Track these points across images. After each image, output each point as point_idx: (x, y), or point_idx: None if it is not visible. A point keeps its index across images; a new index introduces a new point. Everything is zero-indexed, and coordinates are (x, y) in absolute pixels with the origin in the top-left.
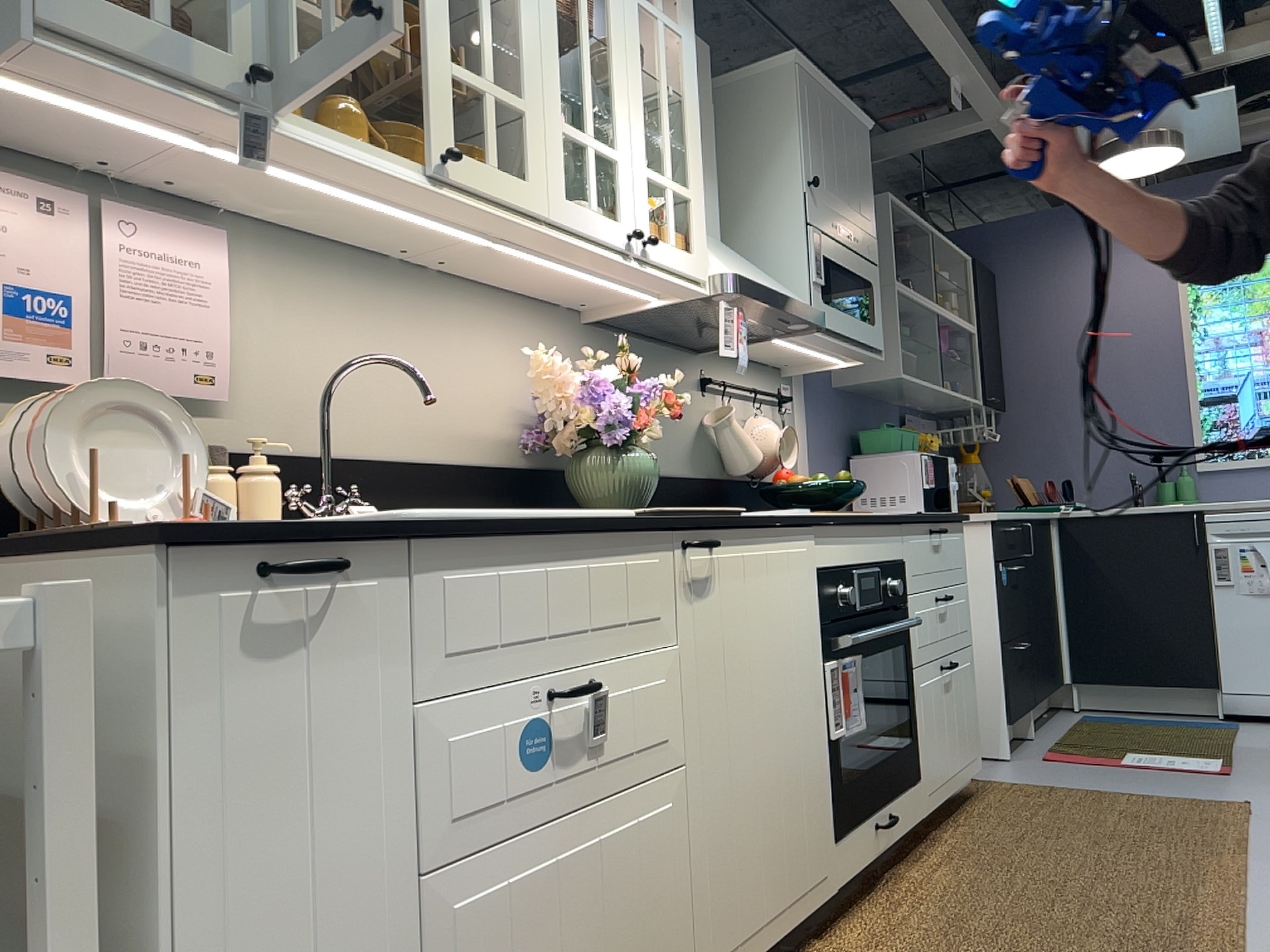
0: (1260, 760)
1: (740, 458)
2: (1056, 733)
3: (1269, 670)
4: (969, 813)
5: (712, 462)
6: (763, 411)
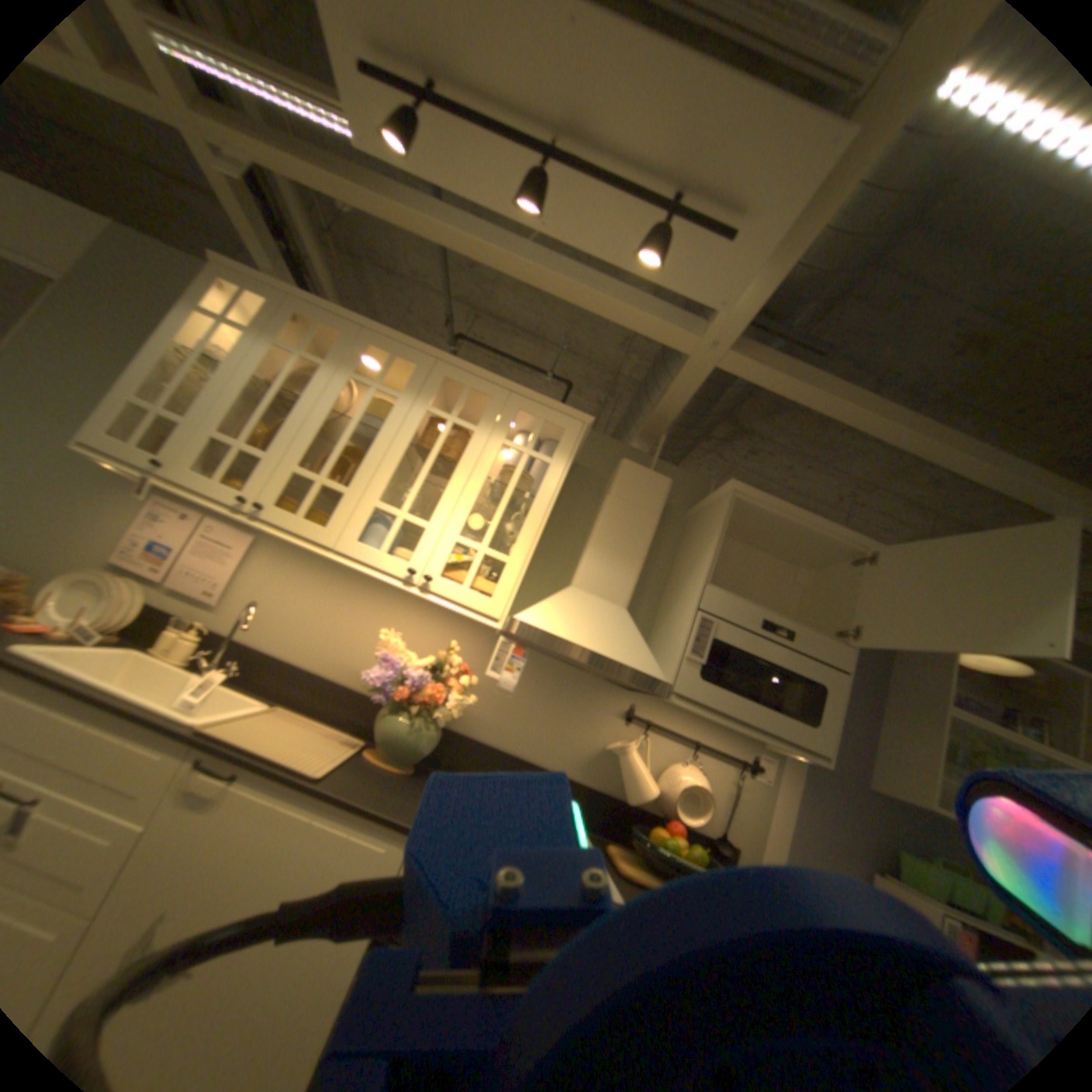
0: None
1: (628, 789)
2: None
3: None
4: None
5: (610, 782)
6: (714, 768)
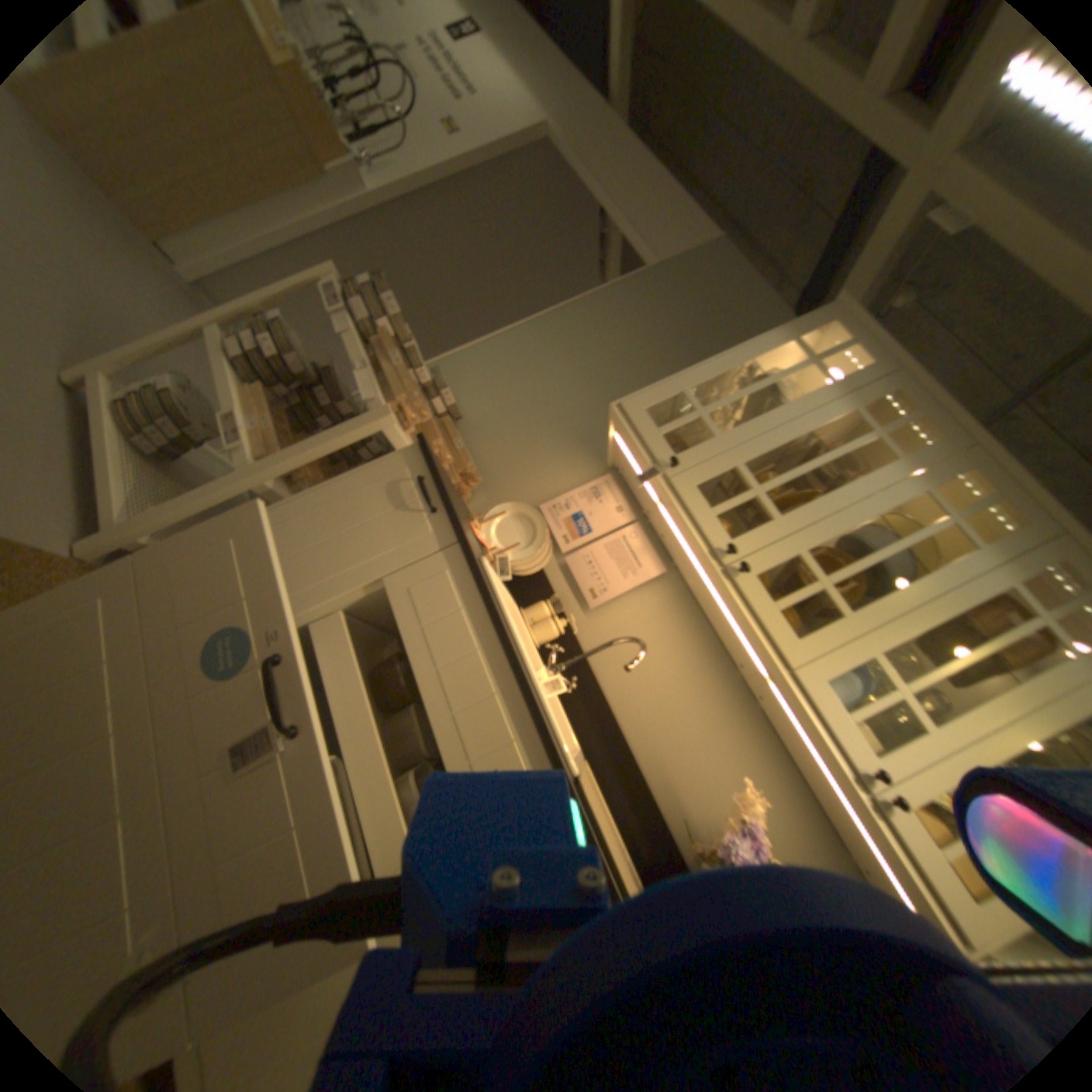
0: None
1: None
2: None
3: None
4: None
5: None
6: None
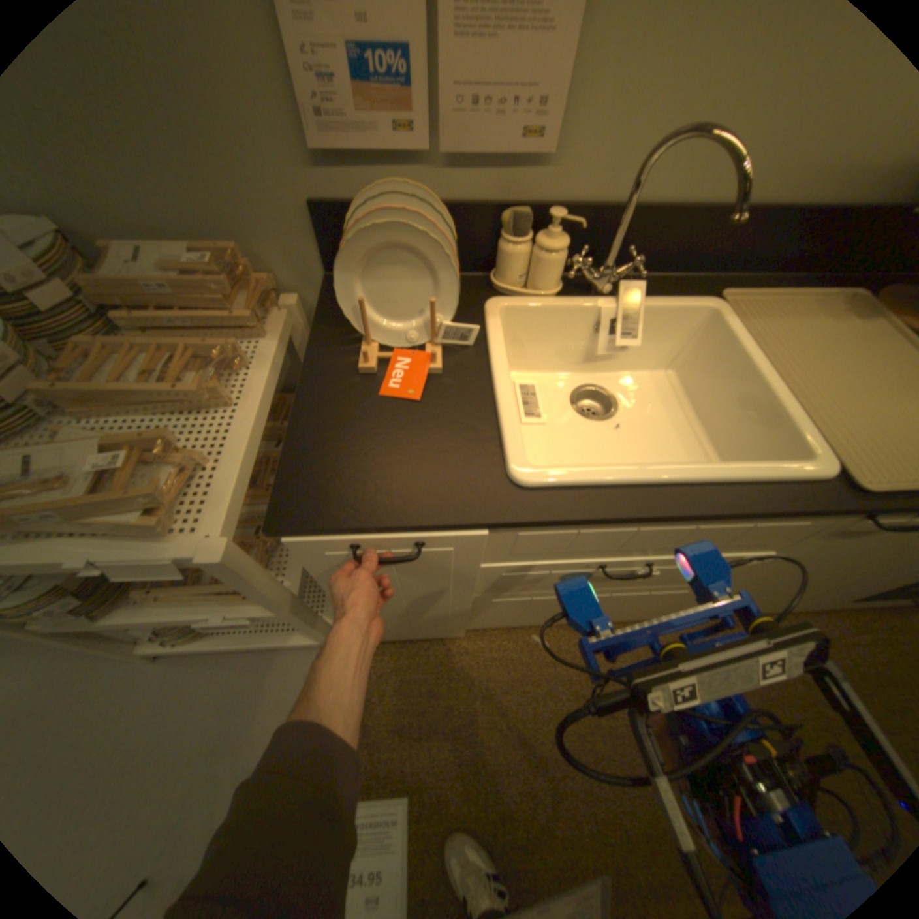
0: None
1: None
2: None
3: None
4: None
5: None
6: None
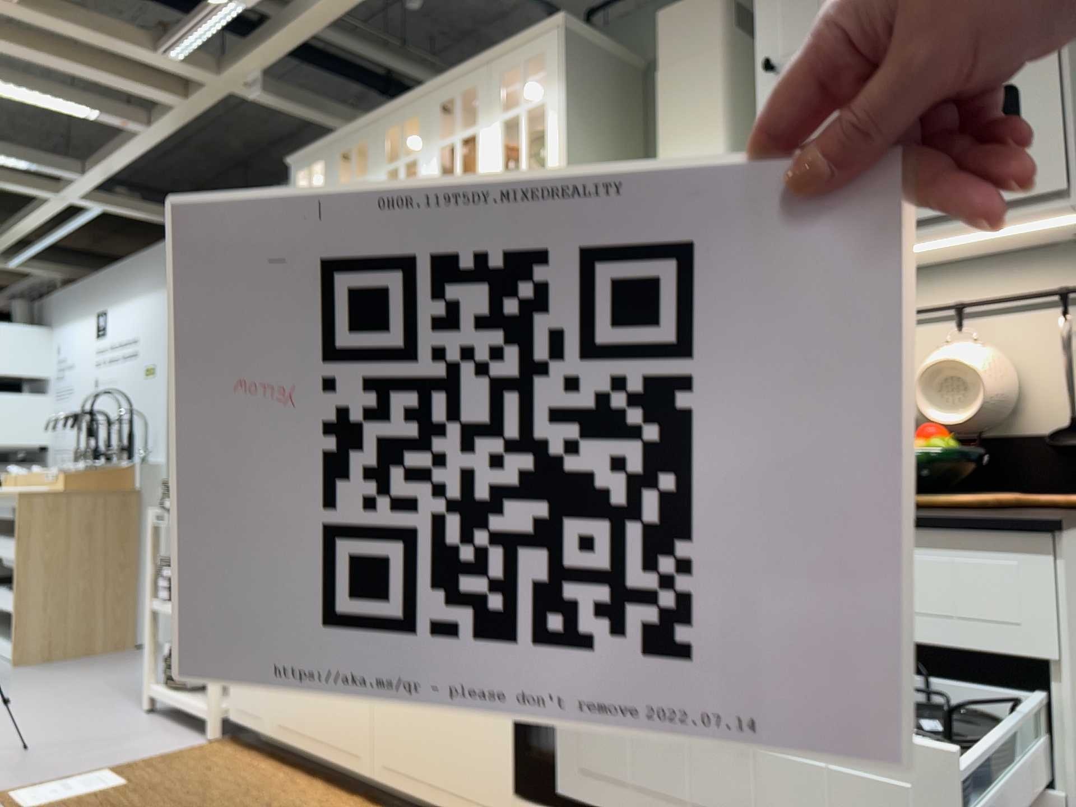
0: None
1: None
2: None
3: None
4: None
5: None
6: (1015, 325)
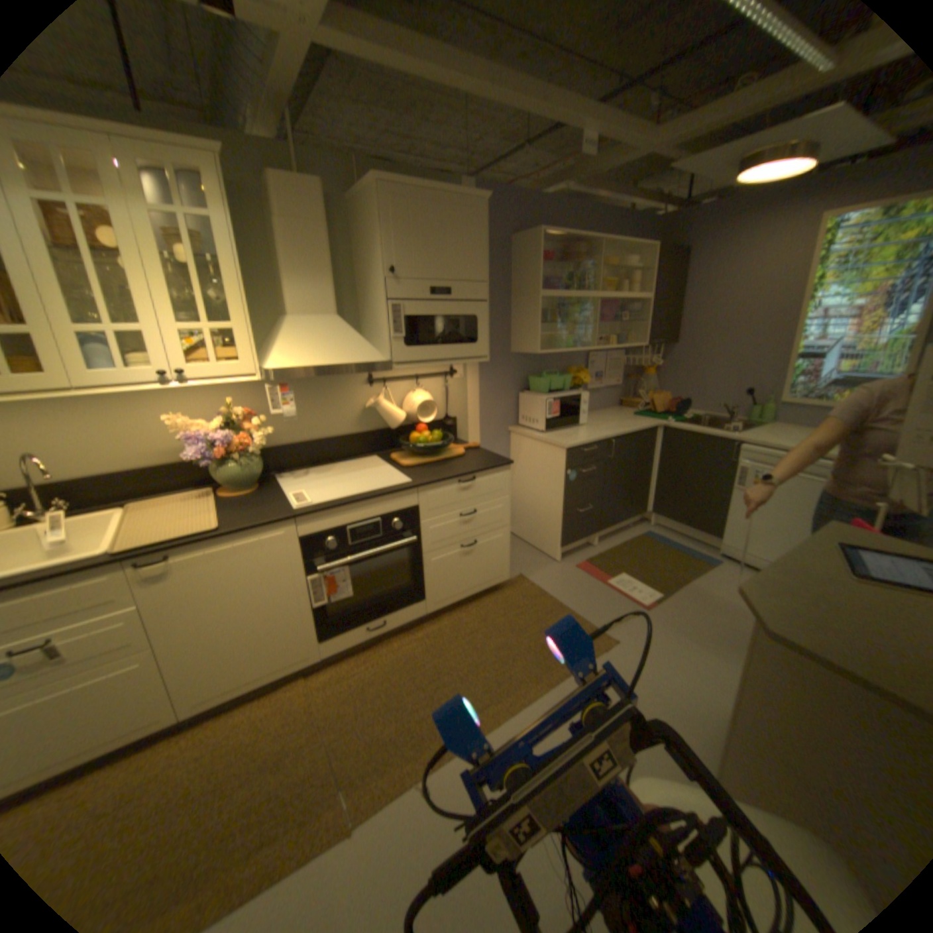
0: (685, 605)
1: (388, 423)
2: (612, 547)
3: (751, 544)
4: (479, 606)
5: (377, 423)
6: (430, 385)
